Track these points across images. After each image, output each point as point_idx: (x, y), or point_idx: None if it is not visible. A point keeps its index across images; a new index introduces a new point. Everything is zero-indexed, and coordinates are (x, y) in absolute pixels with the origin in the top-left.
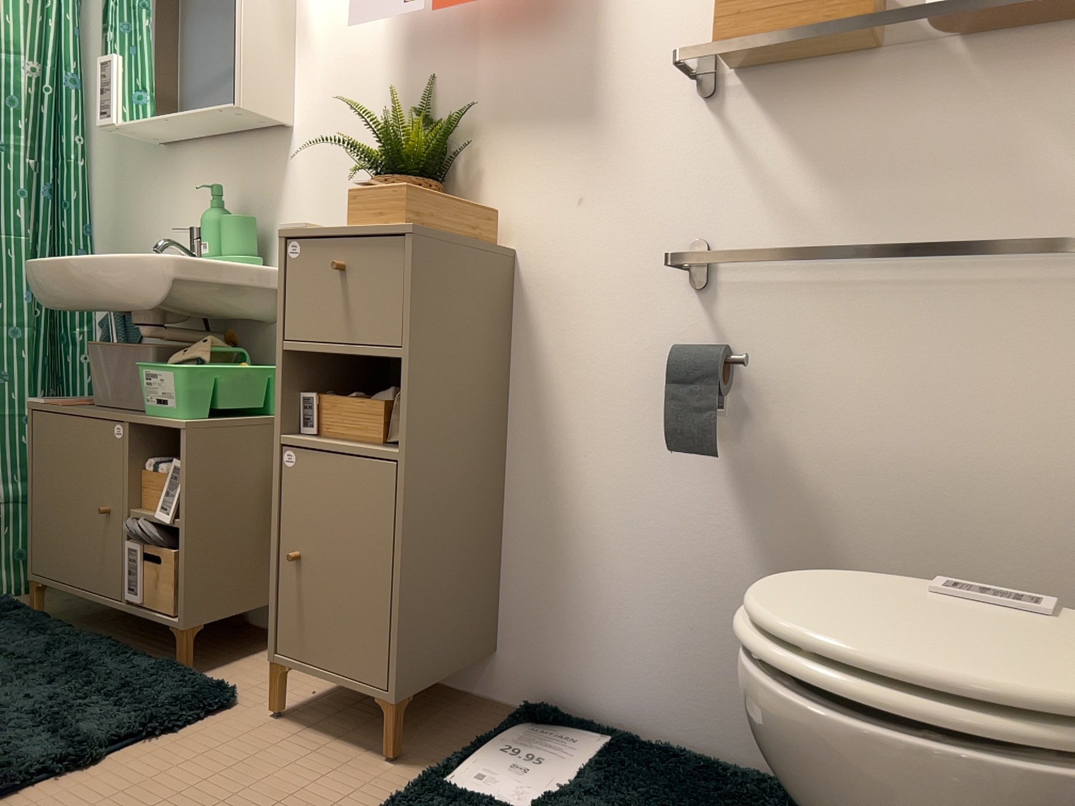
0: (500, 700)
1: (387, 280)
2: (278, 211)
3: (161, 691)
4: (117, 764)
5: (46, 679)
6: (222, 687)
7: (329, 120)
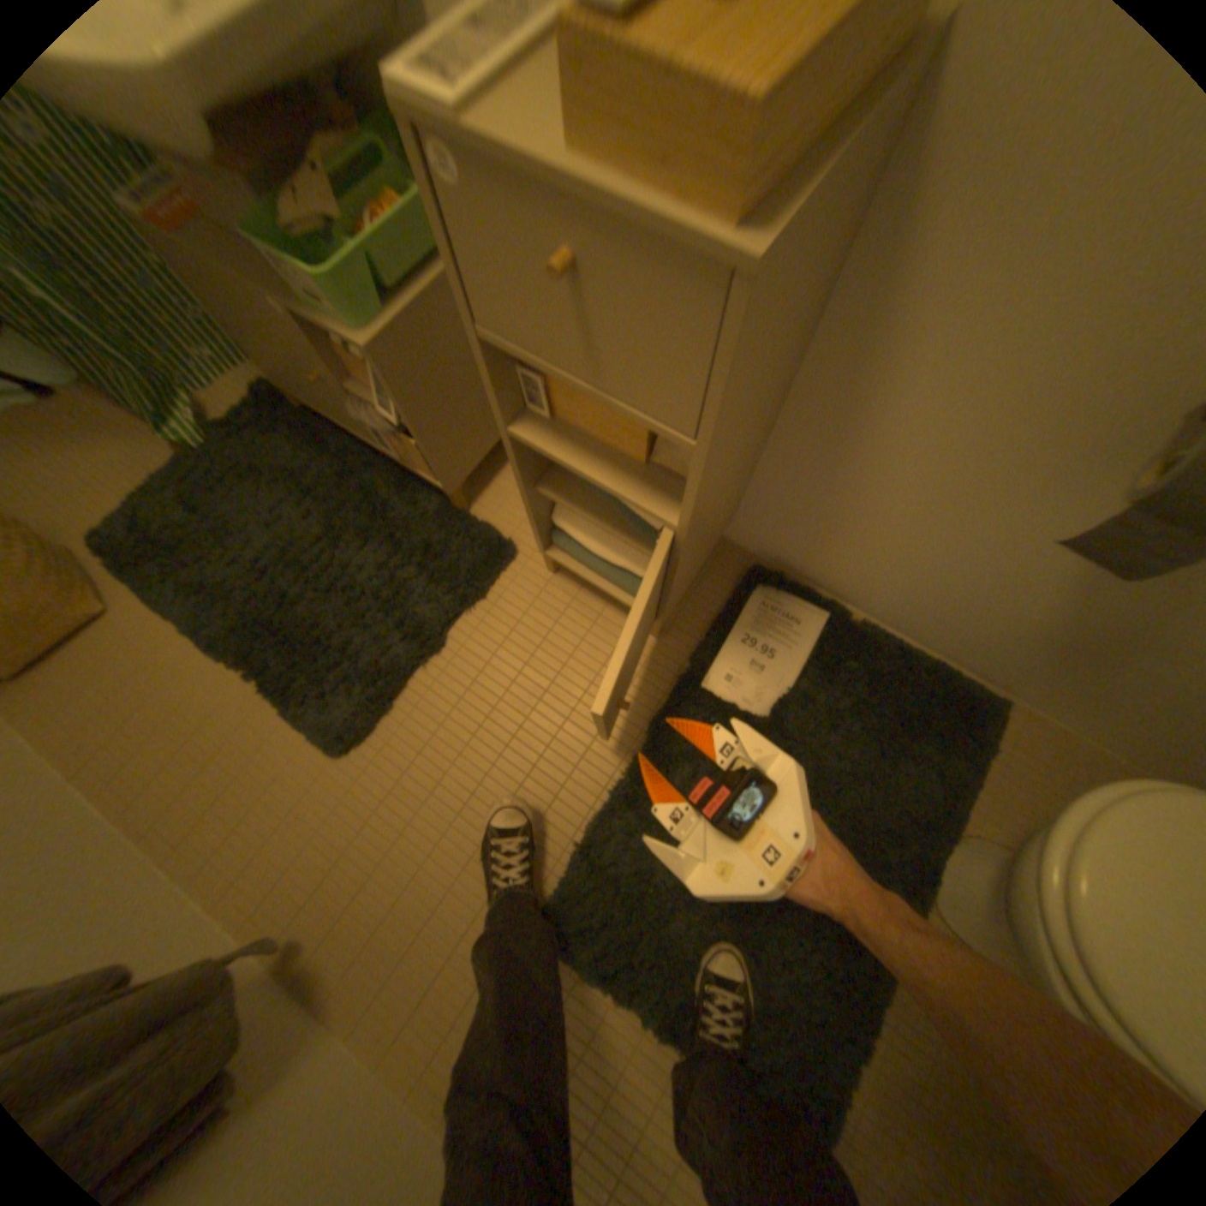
0: (734, 541)
1: (680, 331)
2: None
3: (461, 558)
4: (461, 644)
5: (365, 541)
6: (506, 548)
7: None
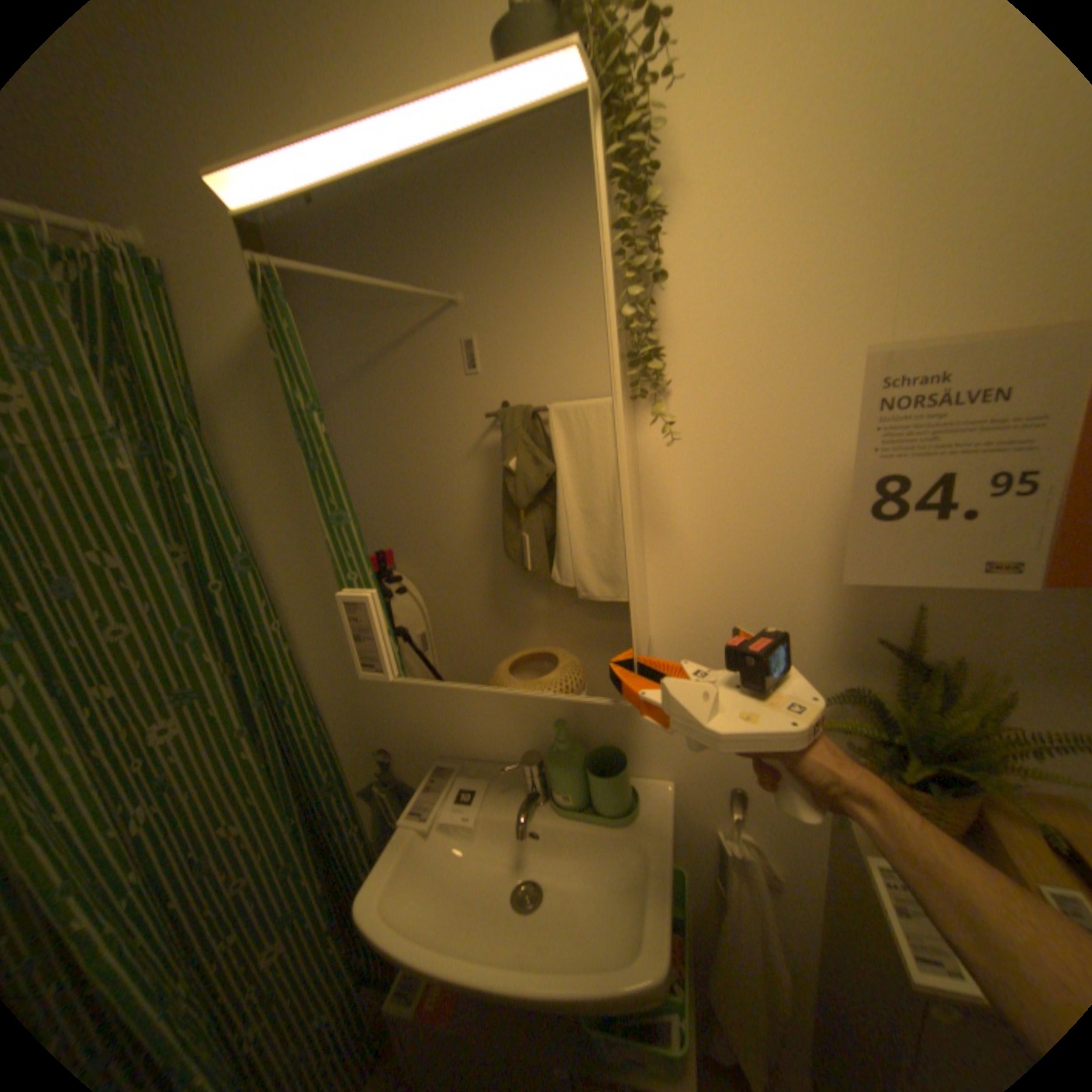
0: None
1: None
2: (631, 721)
3: None
4: None
5: None
6: None
7: (715, 634)
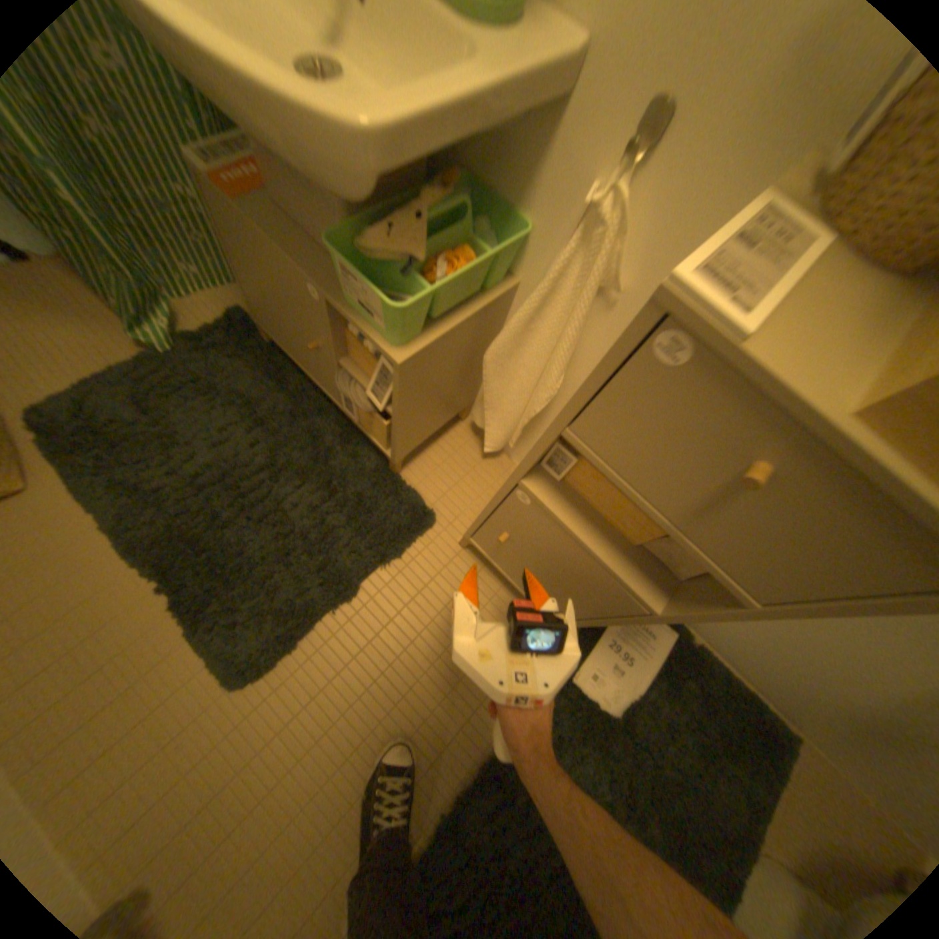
0: None
1: (849, 561)
2: None
3: (388, 516)
4: (371, 596)
5: (303, 479)
6: (429, 516)
7: None
